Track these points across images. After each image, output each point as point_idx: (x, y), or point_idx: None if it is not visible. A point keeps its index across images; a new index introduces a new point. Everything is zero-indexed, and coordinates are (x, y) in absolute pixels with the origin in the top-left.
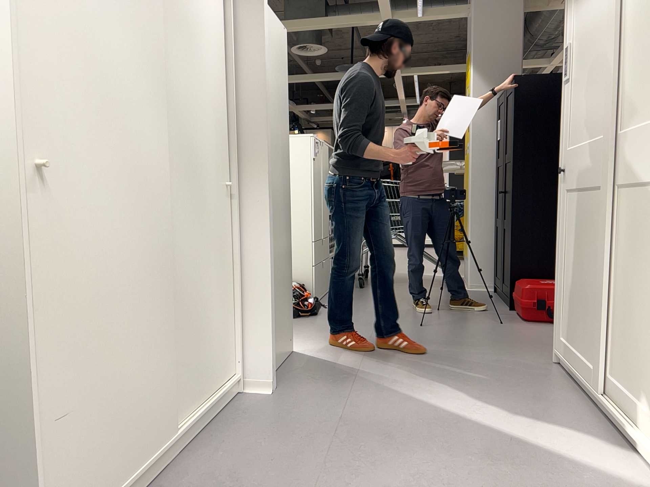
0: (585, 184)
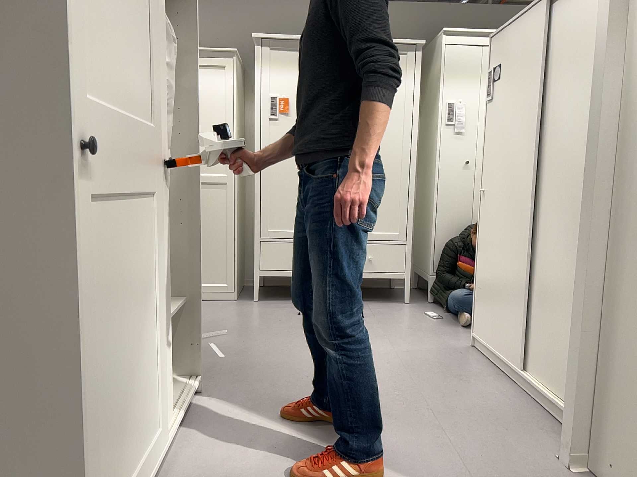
0: (134, 189)
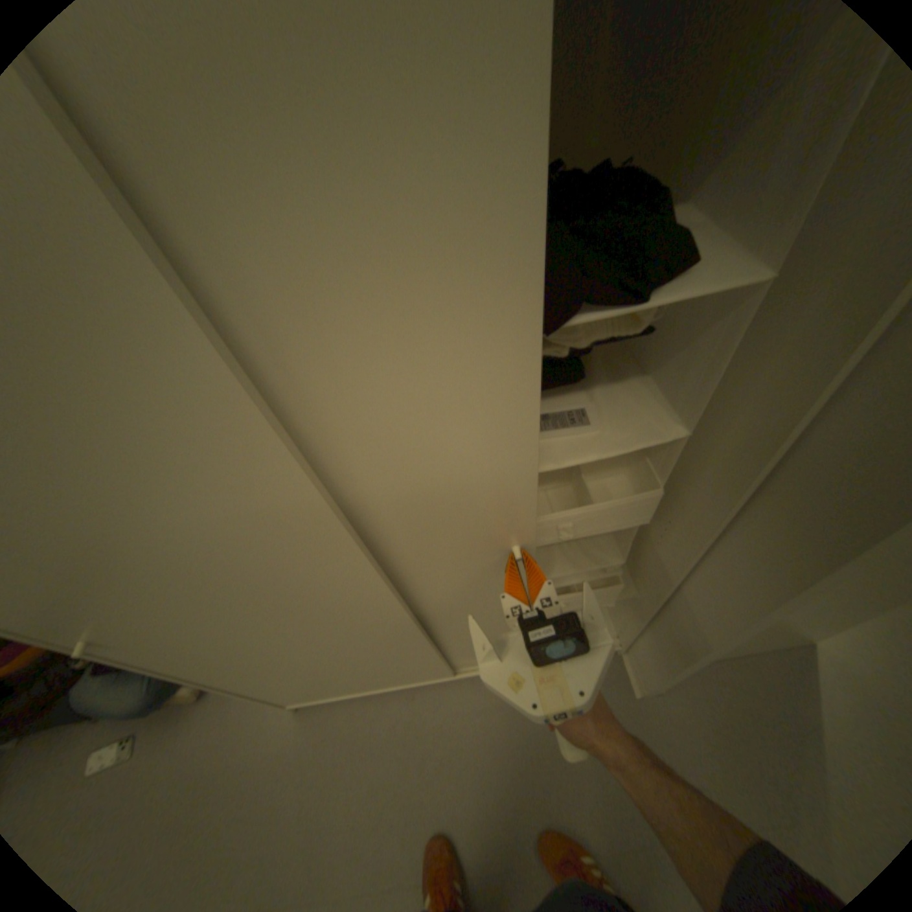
0: None
